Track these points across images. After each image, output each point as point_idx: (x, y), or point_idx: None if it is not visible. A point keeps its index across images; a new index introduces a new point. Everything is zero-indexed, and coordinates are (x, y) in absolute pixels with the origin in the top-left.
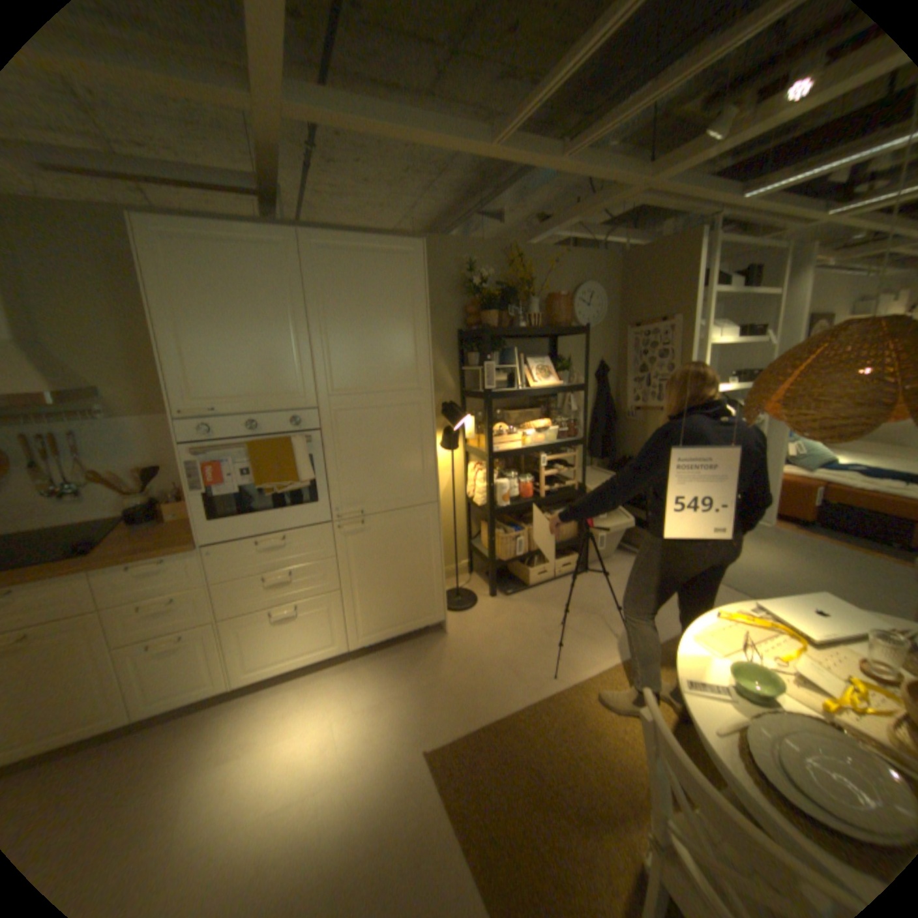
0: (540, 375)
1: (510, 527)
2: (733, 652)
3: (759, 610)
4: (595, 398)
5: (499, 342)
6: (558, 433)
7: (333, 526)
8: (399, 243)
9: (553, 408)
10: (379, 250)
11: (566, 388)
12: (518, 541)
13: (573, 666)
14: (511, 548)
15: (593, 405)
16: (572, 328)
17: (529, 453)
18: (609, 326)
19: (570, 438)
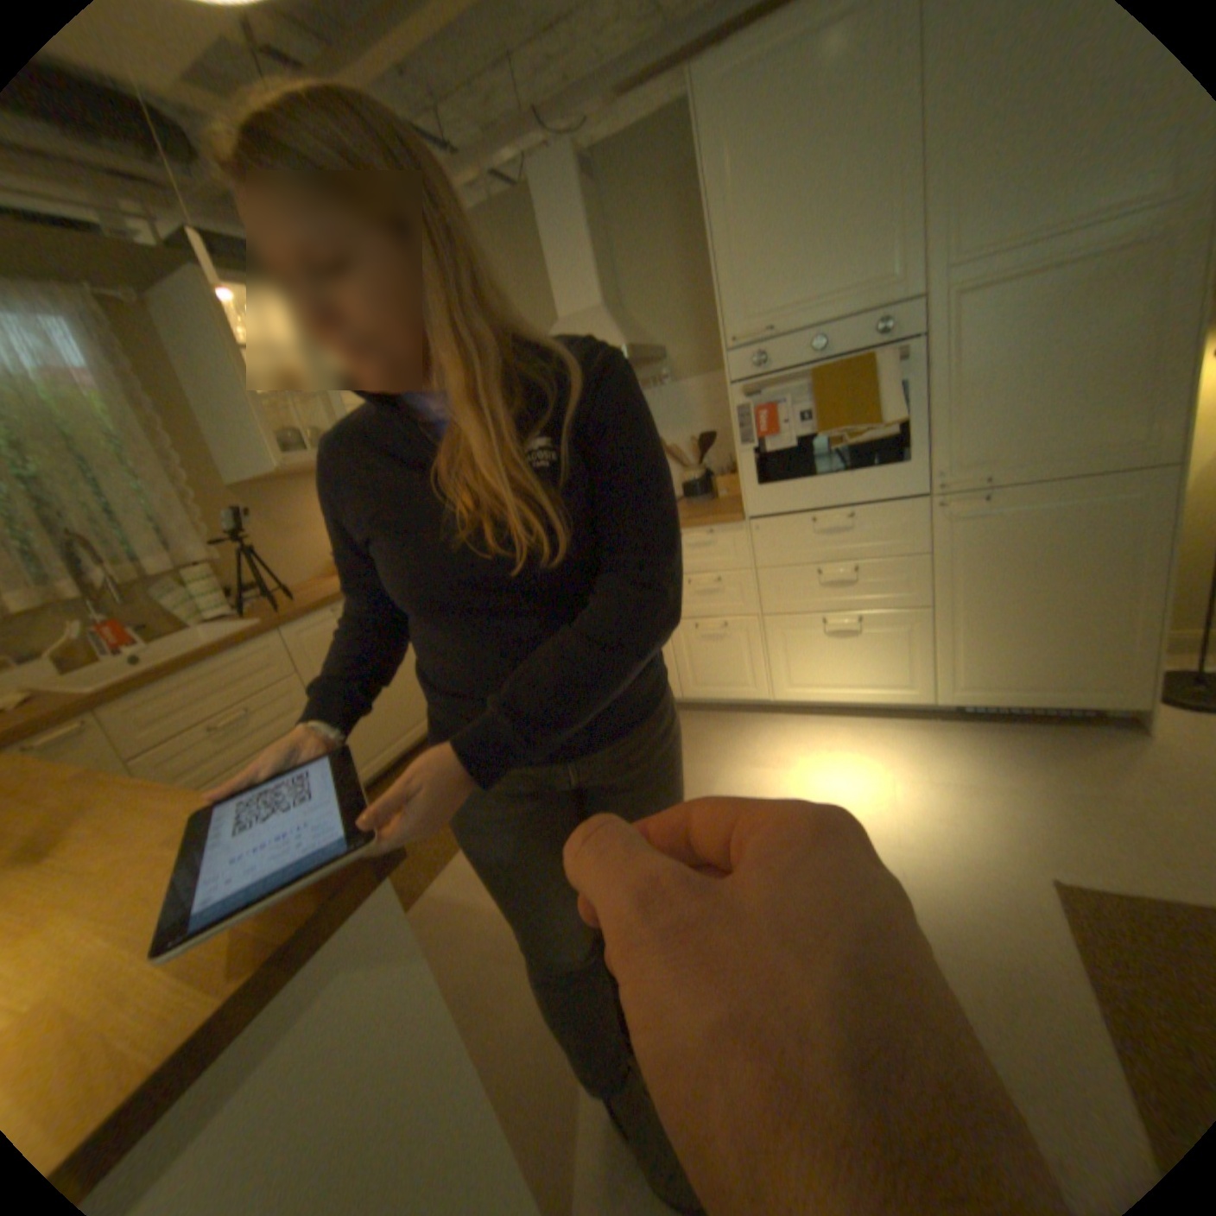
0: None
1: None
2: None
3: None
4: None
5: None
6: None
7: (935, 498)
8: None
9: None
10: None
11: None
12: None
13: None
14: None
15: None
16: None
17: None
18: None
19: None
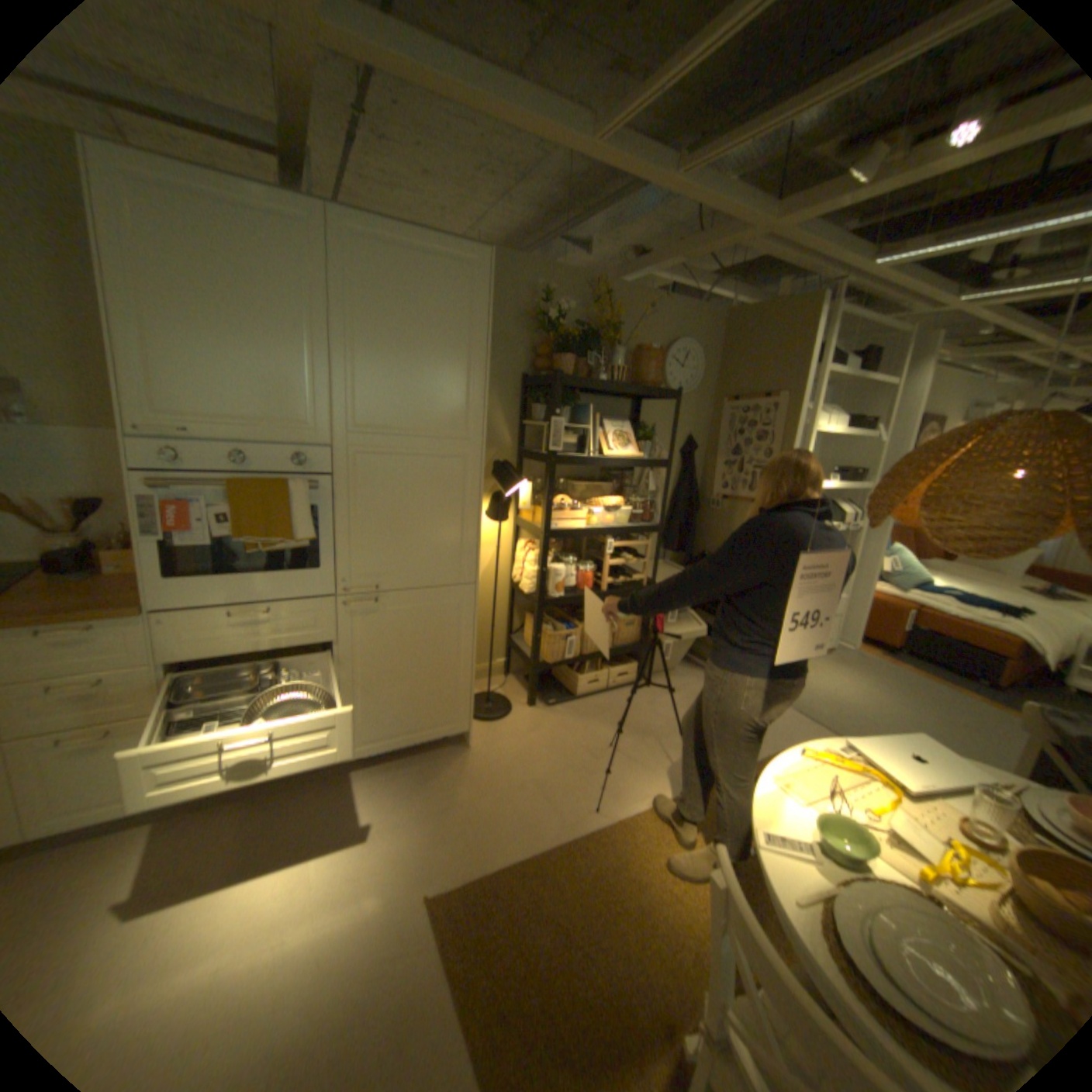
0: (617, 442)
1: (561, 623)
2: (819, 800)
3: (850, 749)
4: (678, 479)
5: (572, 395)
6: (632, 516)
7: (338, 601)
8: (462, 247)
9: (628, 484)
10: (435, 252)
11: (646, 462)
12: (569, 641)
13: (619, 797)
14: (560, 649)
15: (674, 488)
16: (661, 391)
17: (594, 536)
18: (704, 396)
19: (645, 523)
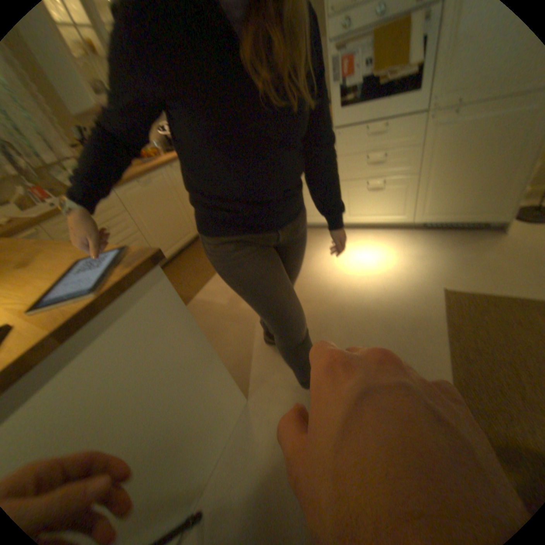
0: None
1: None
2: None
3: None
4: None
5: None
6: None
7: (430, 113)
8: None
9: None
10: None
11: None
12: None
13: None
14: None
15: None
16: None
17: None
18: None
19: None
